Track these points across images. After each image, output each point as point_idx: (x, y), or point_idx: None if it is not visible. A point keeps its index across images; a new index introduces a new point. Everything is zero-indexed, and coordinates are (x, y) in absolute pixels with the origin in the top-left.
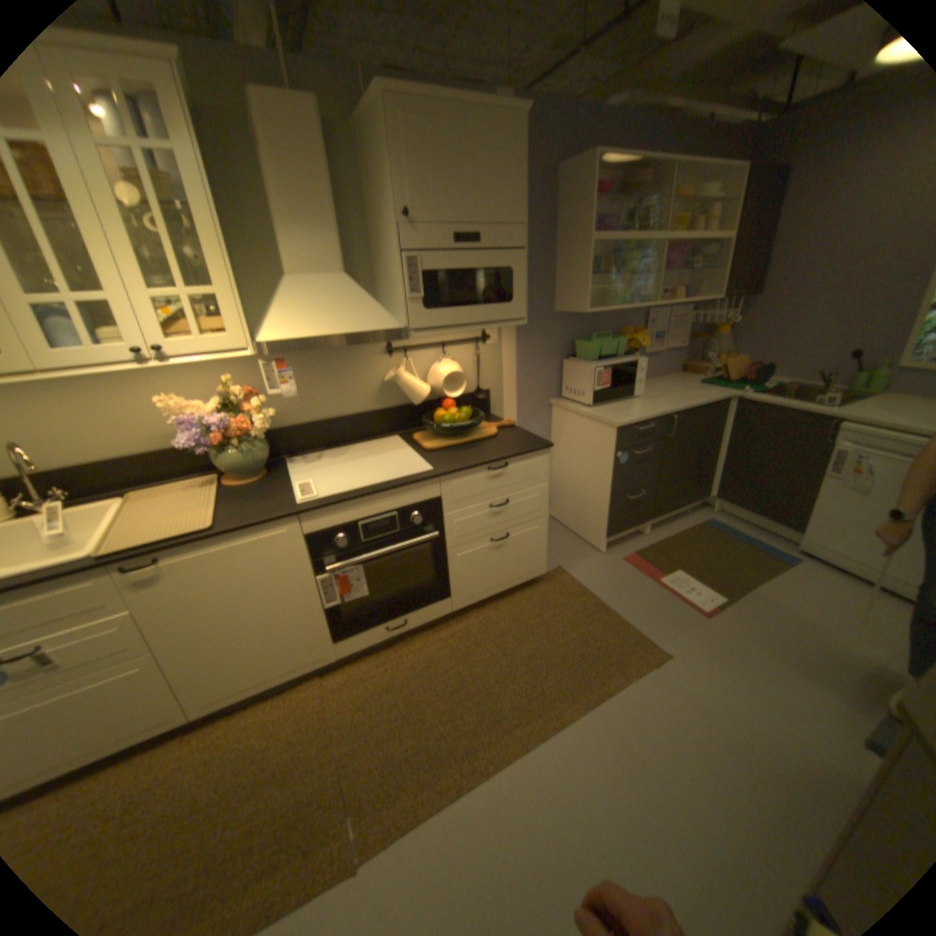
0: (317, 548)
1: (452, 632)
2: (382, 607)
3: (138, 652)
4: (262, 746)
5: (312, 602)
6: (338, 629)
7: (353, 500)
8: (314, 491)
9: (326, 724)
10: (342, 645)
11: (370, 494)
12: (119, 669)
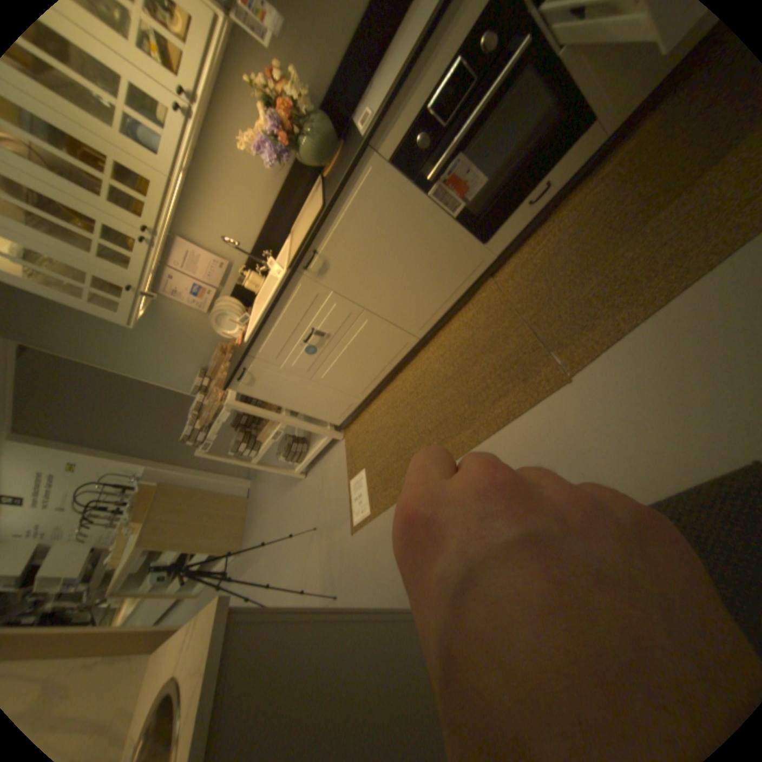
0: (408, 165)
1: (619, 159)
2: (512, 183)
3: (357, 311)
4: (471, 334)
5: (440, 218)
6: (481, 229)
7: (403, 83)
8: (370, 111)
9: (510, 303)
10: (494, 241)
11: (414, 58)
12: (358, 324)
